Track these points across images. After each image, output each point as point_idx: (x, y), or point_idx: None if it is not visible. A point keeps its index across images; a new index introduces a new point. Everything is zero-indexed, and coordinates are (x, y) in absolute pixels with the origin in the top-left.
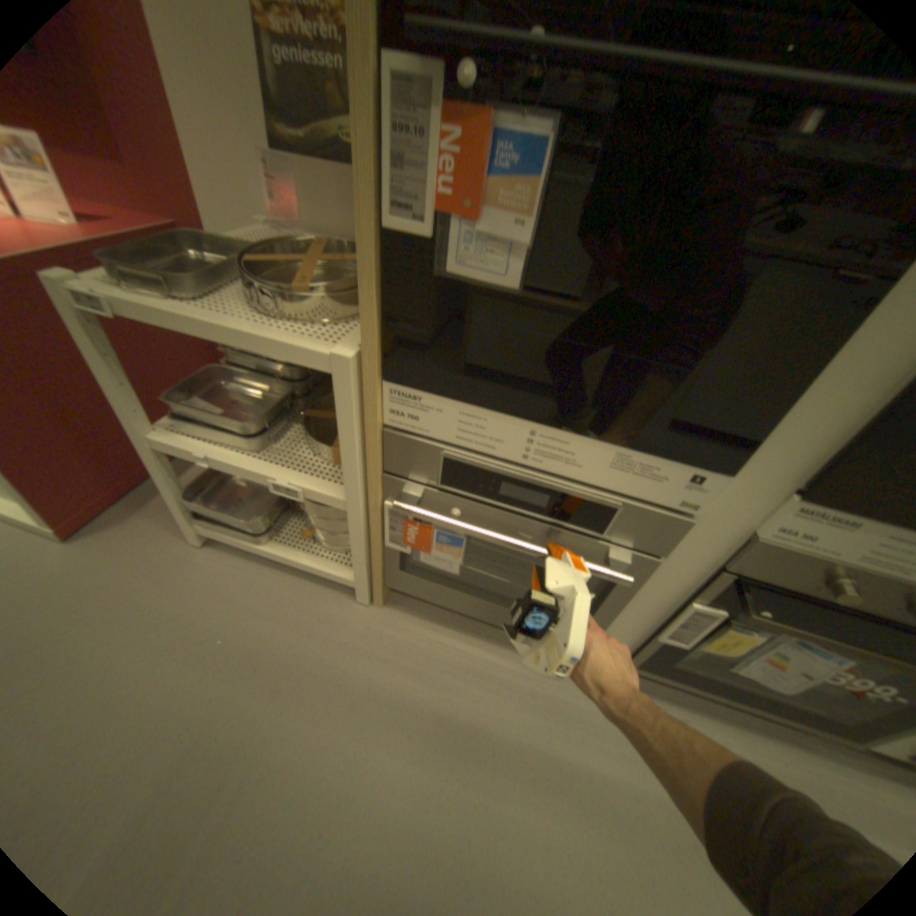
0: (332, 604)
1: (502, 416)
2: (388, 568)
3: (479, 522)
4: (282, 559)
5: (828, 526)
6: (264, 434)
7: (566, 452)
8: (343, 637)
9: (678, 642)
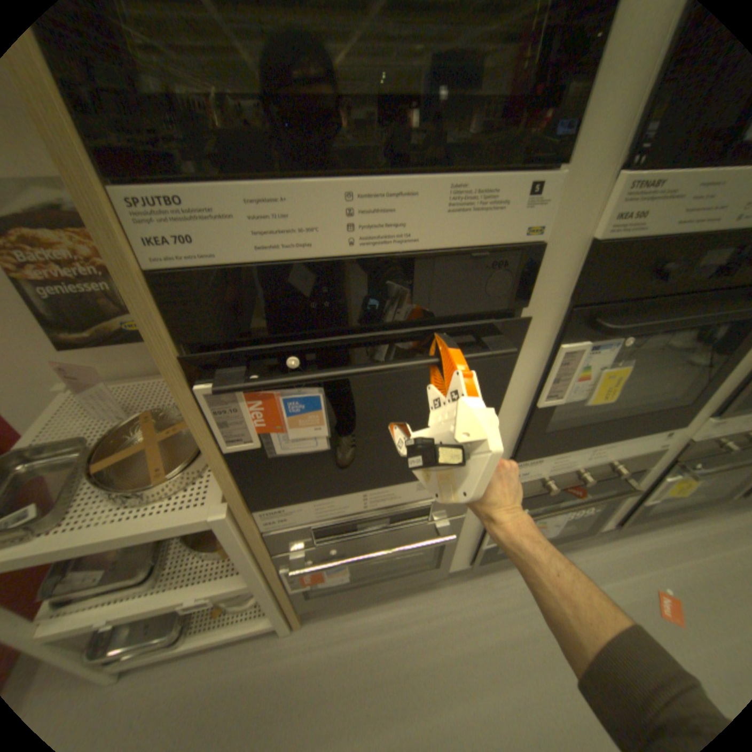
0: (259, 653)
1: (341, 496)
2: (294, 604)
3: (351, 554)
4: (200, 646)
5: (529, 467)
6: (149, 572)
7: (388, 495)
8: (280, 675)
9: (491, 545)
